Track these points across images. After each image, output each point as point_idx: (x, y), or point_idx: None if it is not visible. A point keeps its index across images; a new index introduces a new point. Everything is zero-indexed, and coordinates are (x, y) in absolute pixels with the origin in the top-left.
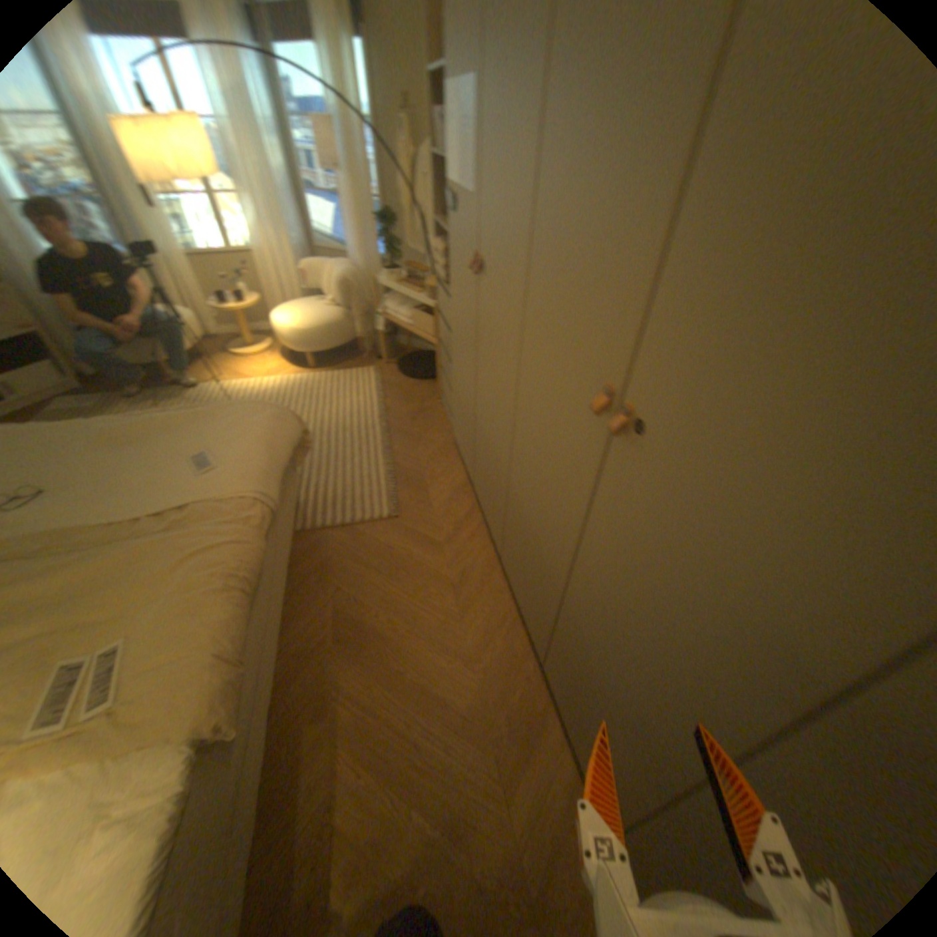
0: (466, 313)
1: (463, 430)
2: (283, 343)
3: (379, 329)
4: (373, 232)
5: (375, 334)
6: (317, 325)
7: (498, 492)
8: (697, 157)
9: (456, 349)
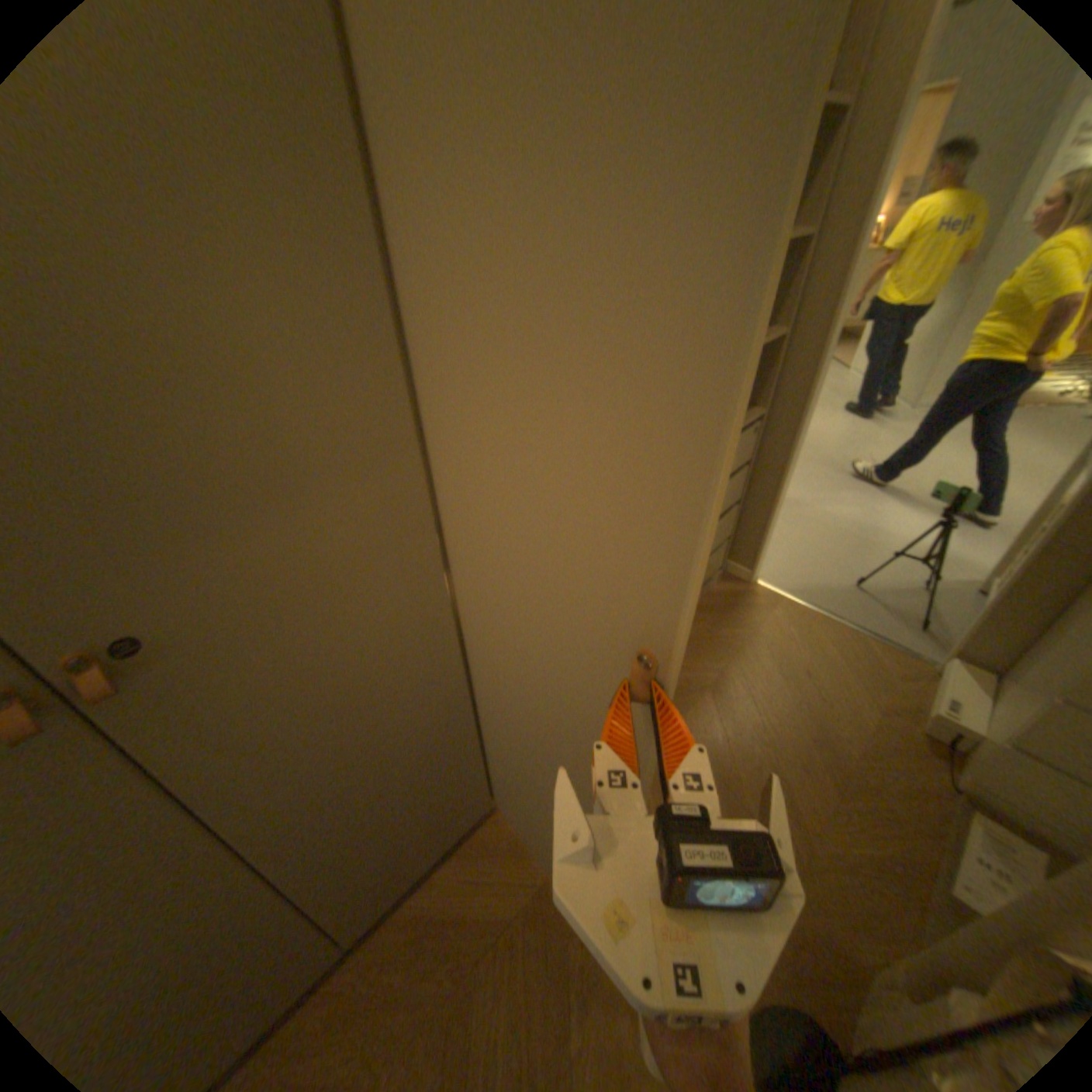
0: None
1: None
2: None
3: None
4: None
5: None
6: None
7: None
8: None
9: None
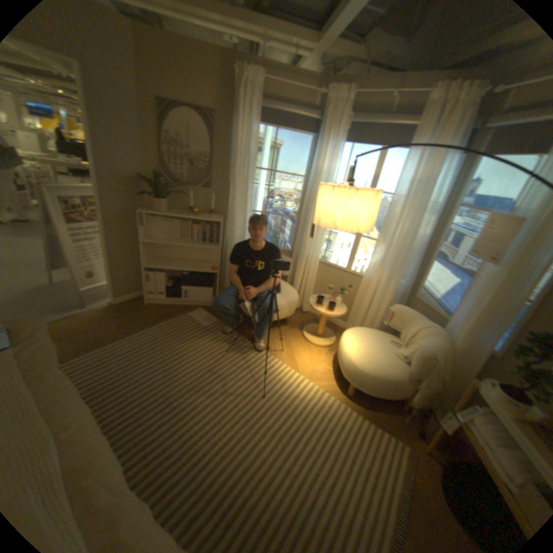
0: None
1: None
2: (341, 364)
3: (450, 429)
4: (504, 329)
5: (436, 414)
6: (379, 375)
7: None
8: None
9: None
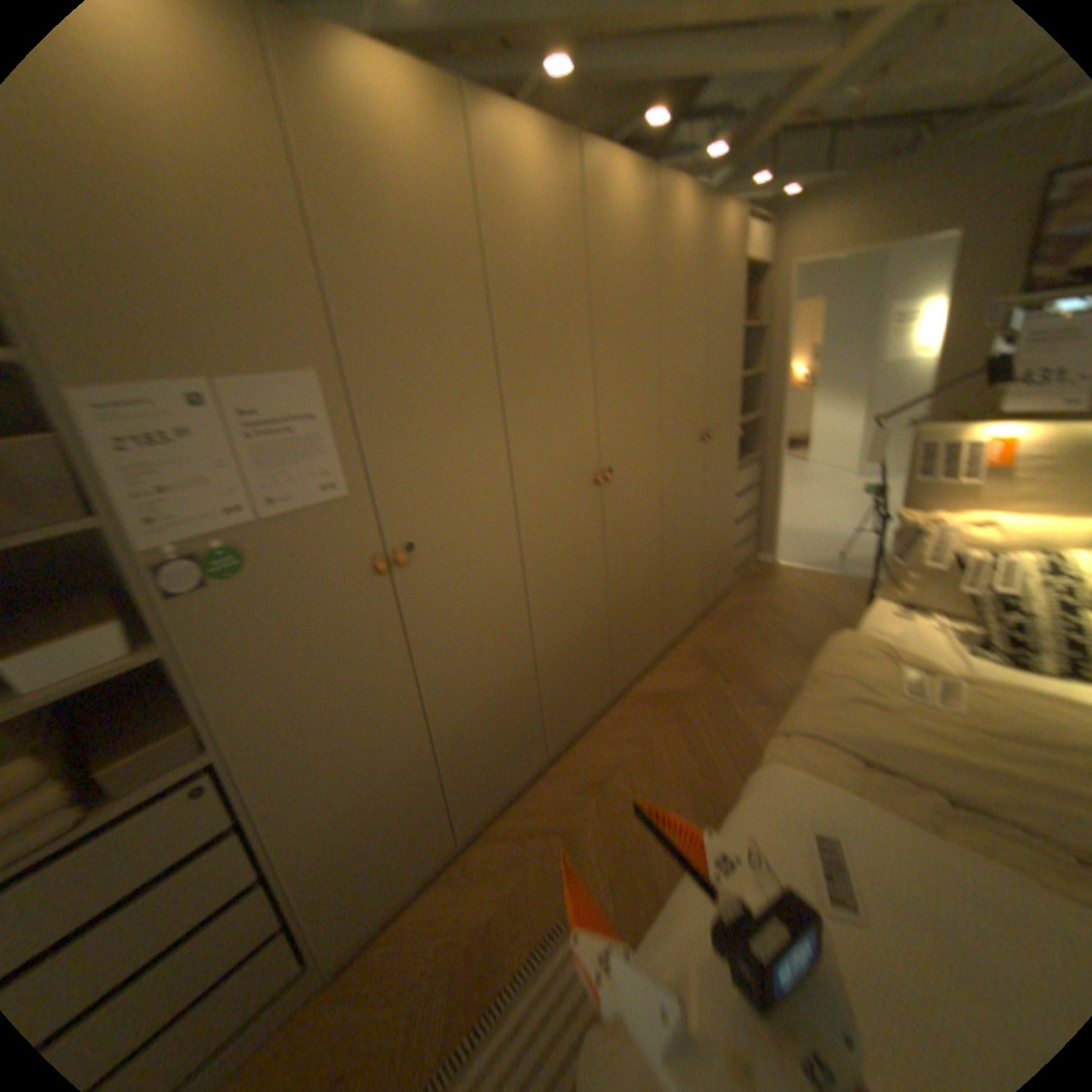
0: (365, 651)
1: (399, 832)
2: None
3: None
4: None
5: None
6: None
7: (526, 703)
8: (598, 383)
9: (320, 766)
